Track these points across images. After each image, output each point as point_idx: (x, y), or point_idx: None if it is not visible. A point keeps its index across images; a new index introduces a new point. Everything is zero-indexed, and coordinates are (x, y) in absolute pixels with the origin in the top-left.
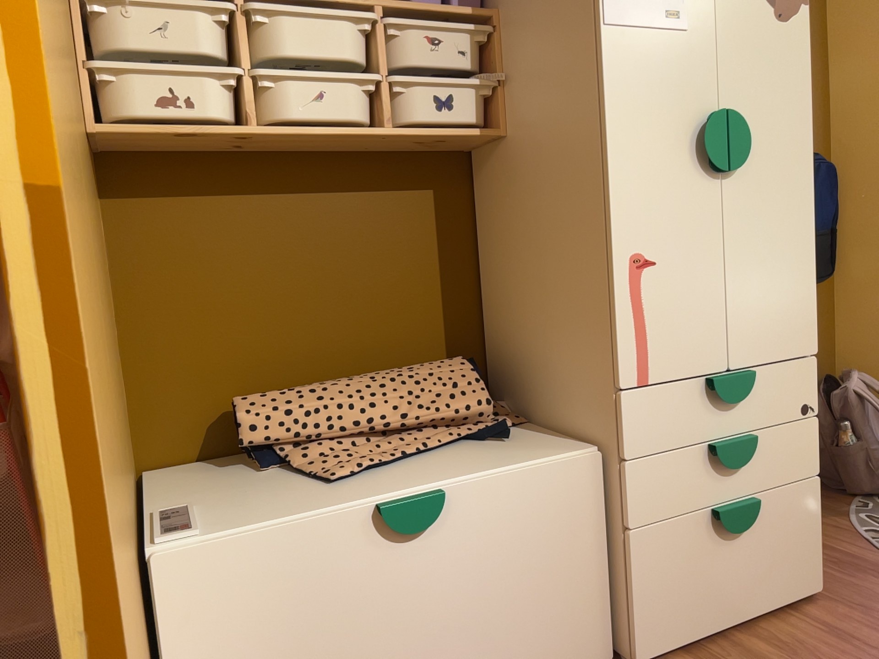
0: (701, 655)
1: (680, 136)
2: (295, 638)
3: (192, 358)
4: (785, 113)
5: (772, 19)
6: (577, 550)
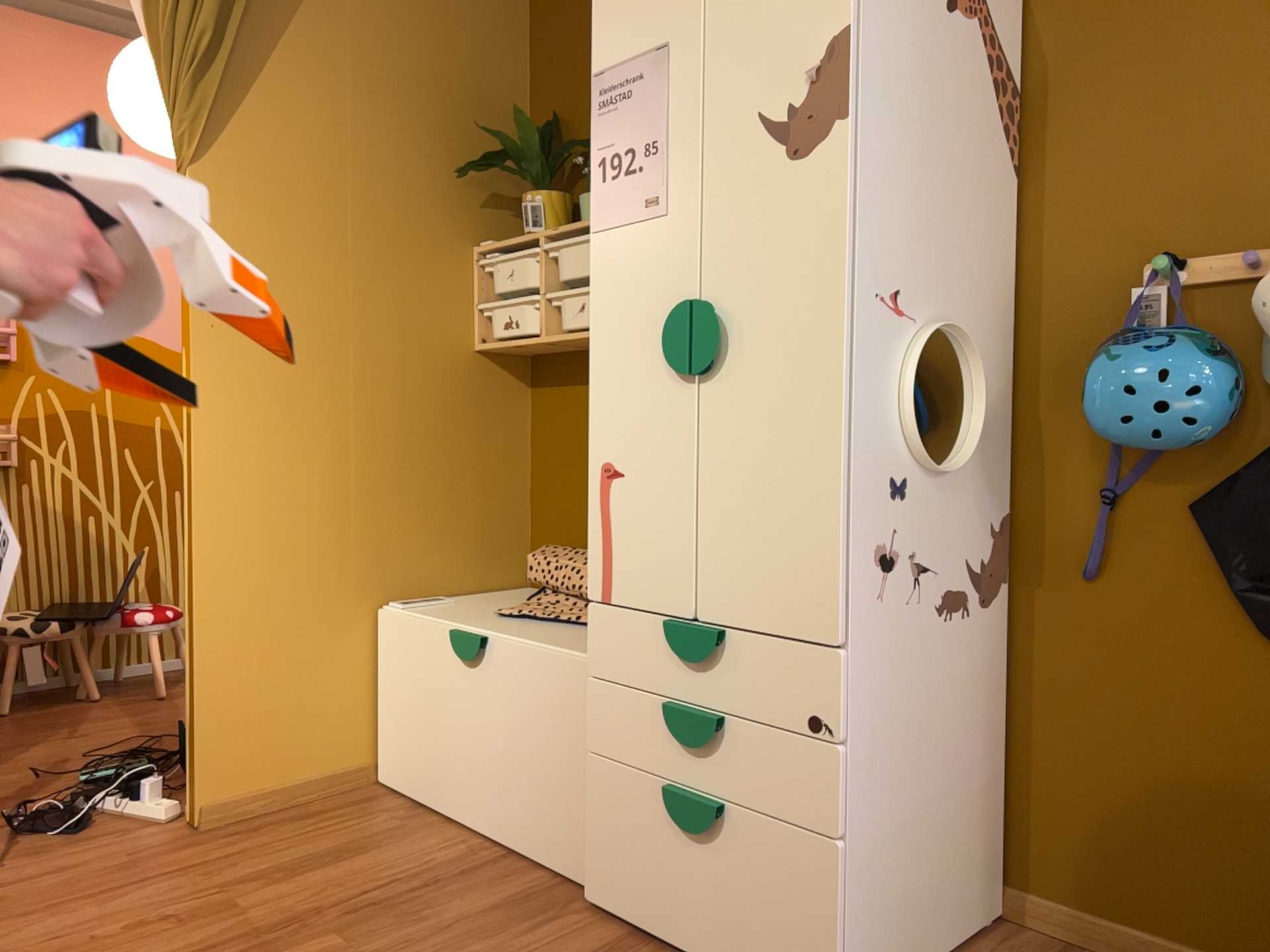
0: (628, 943)
1: (653, 333)
2: (418, 697)
3: (559, 511)
4: (797, 285)
5: (782, 162)
6: (570, 751)
